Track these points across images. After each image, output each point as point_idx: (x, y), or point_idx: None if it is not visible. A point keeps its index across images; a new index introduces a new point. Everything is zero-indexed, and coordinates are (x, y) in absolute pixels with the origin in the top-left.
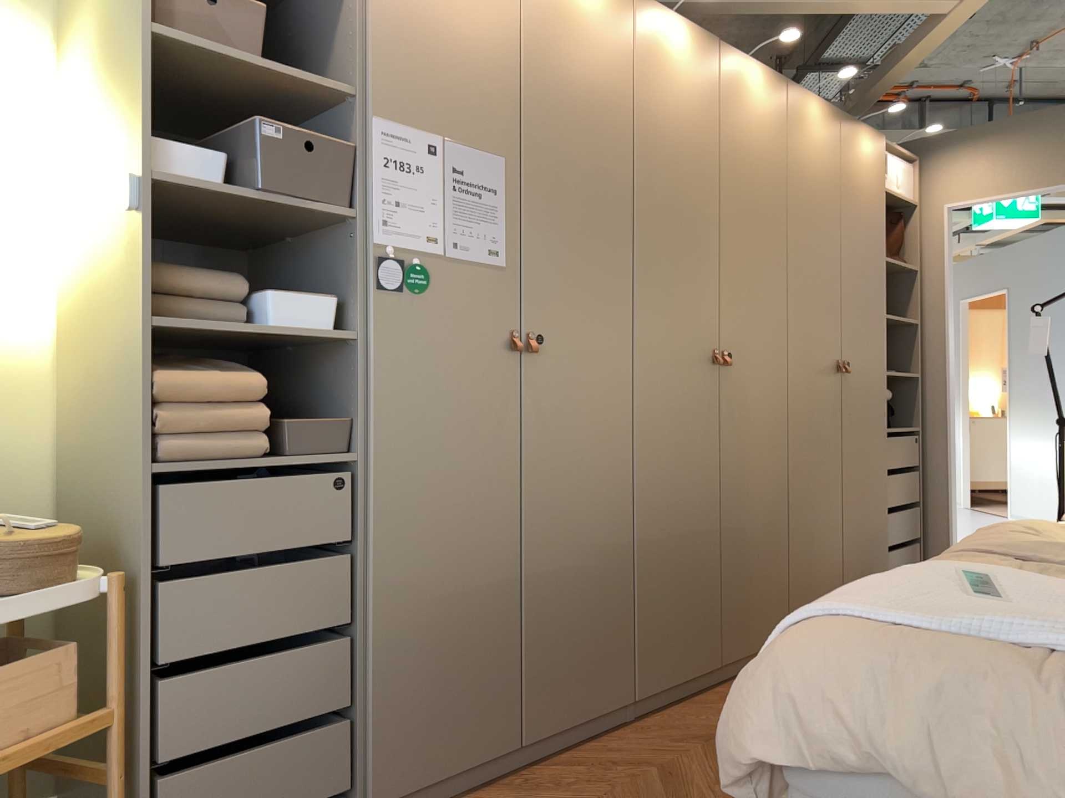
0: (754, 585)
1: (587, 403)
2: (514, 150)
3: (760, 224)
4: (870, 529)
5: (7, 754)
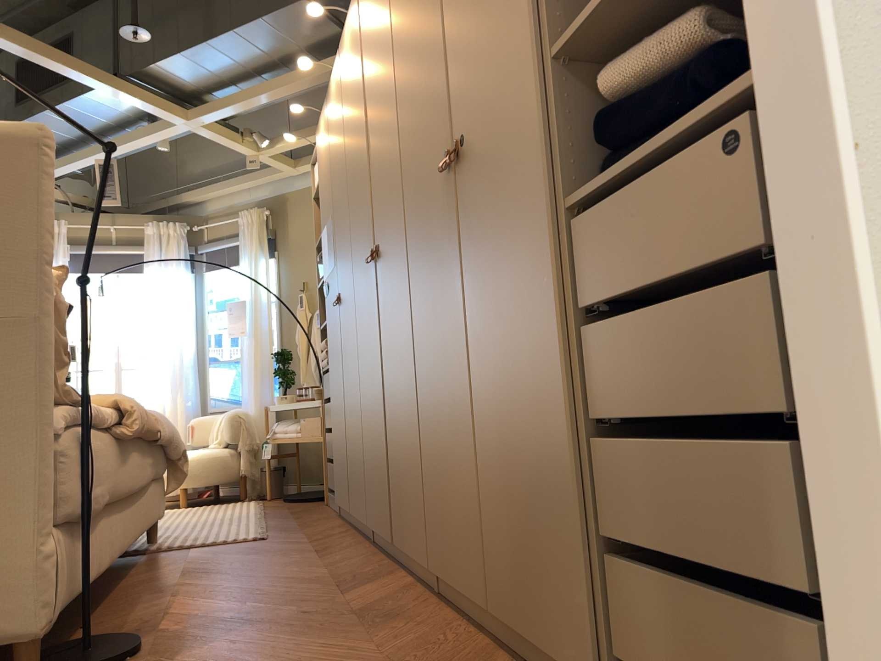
0: (407, 480)
1: (349, 323)
2: (333, 206)
3: (384, 93)
4: (537, 467)
5: (308, 438)
